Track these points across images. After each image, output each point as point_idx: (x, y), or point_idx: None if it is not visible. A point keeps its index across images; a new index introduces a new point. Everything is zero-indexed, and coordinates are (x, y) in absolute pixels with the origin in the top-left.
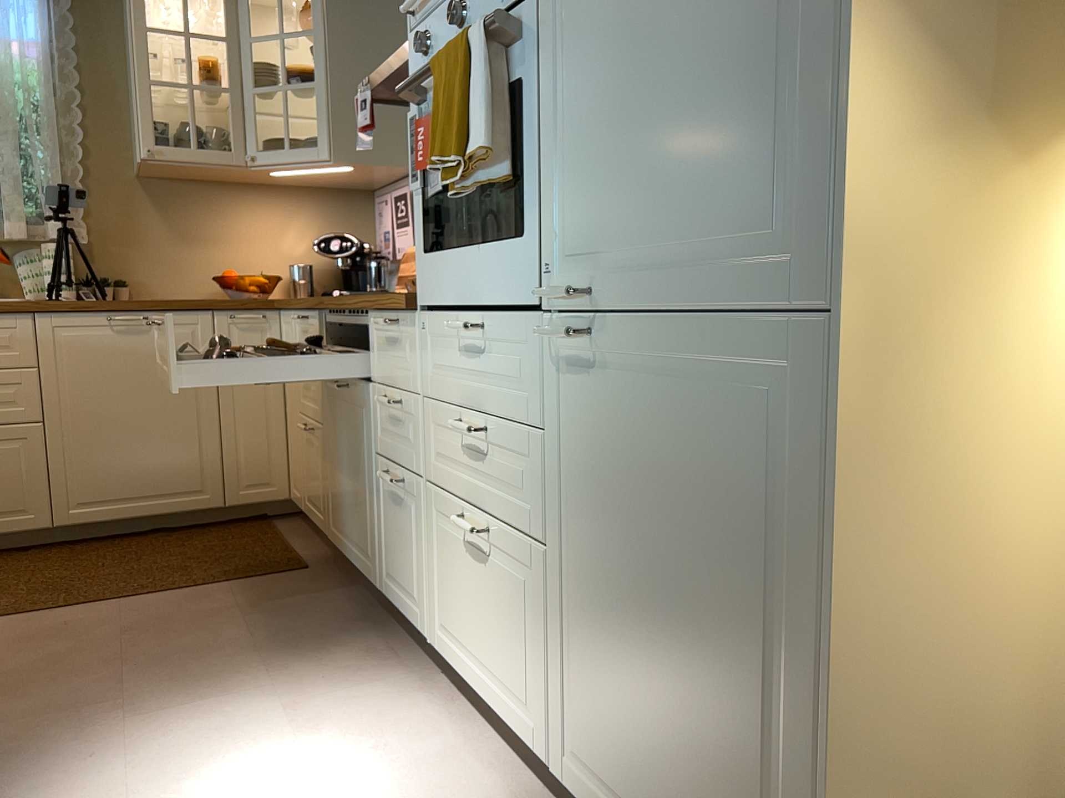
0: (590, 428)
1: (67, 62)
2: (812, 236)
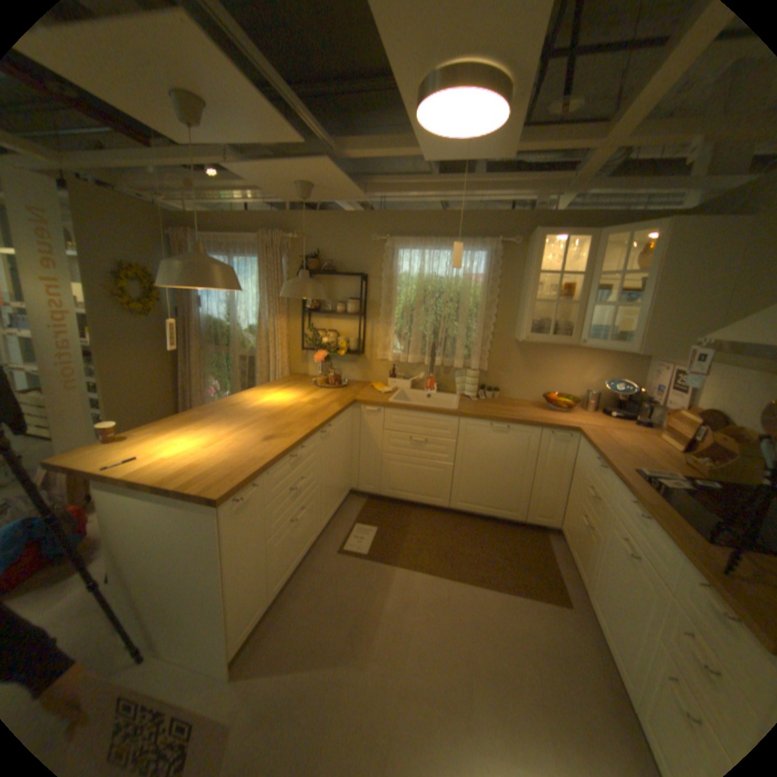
0: None
1: (494, 284)
2: None
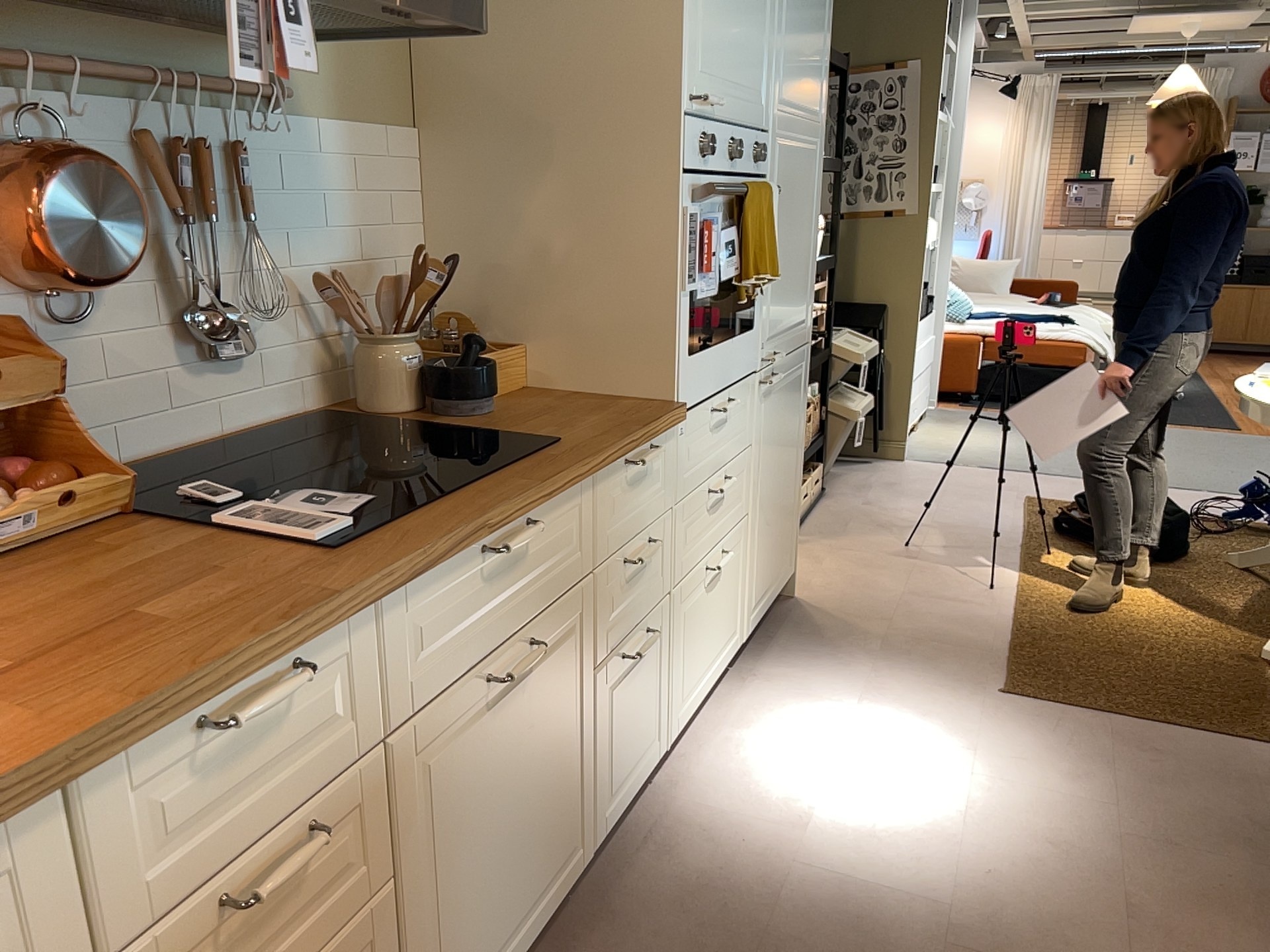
0: (768, 423)
1: None
2: (807, 318)
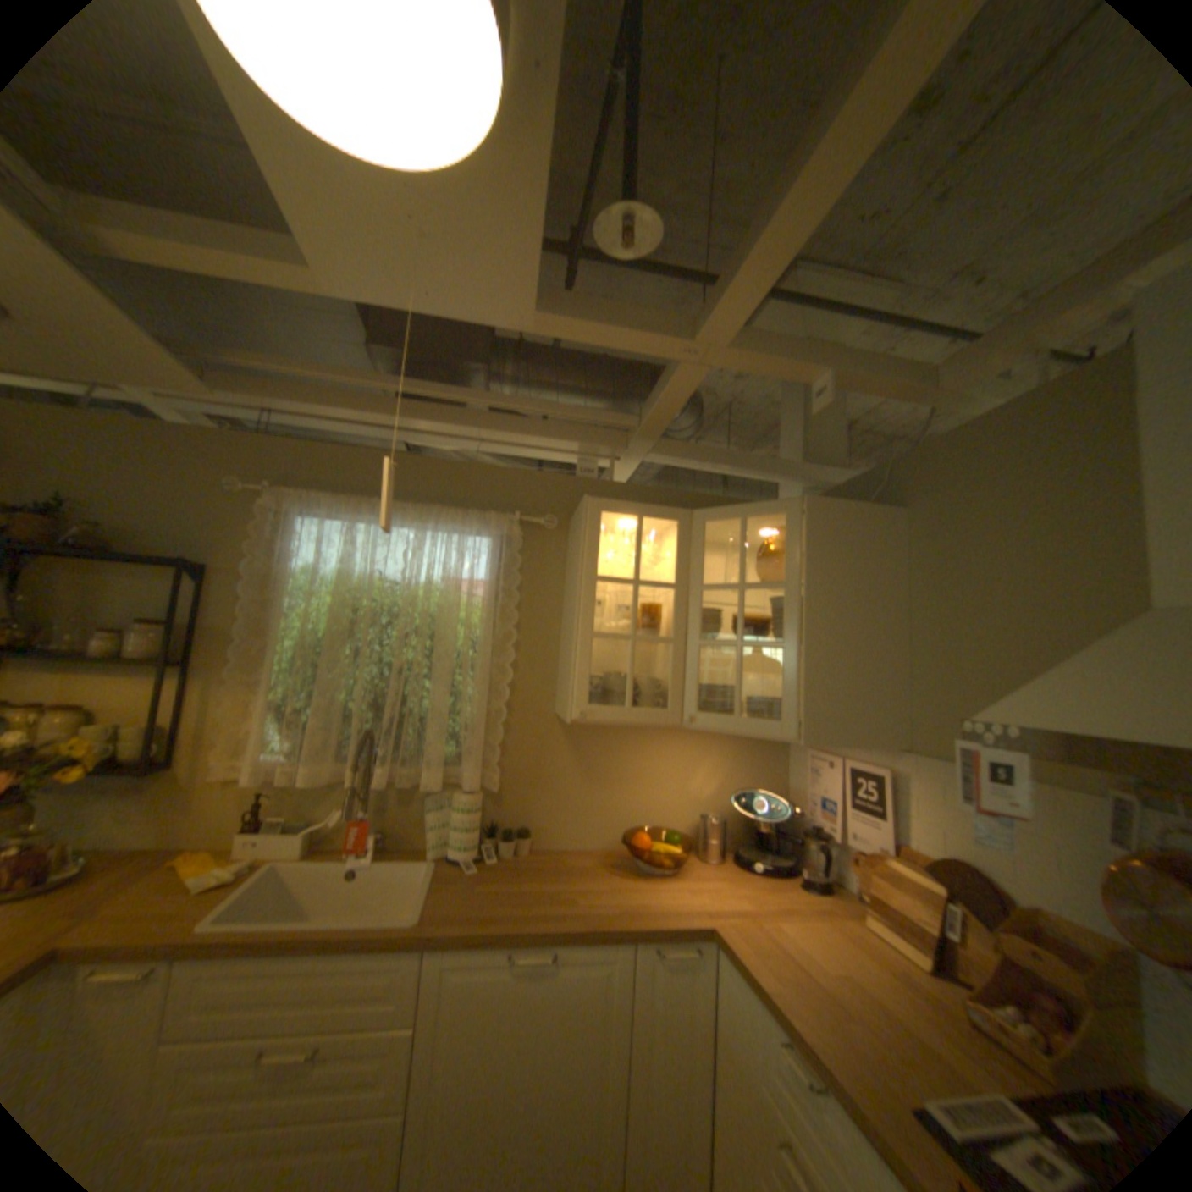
0: None
1: (511, 601)
2: None
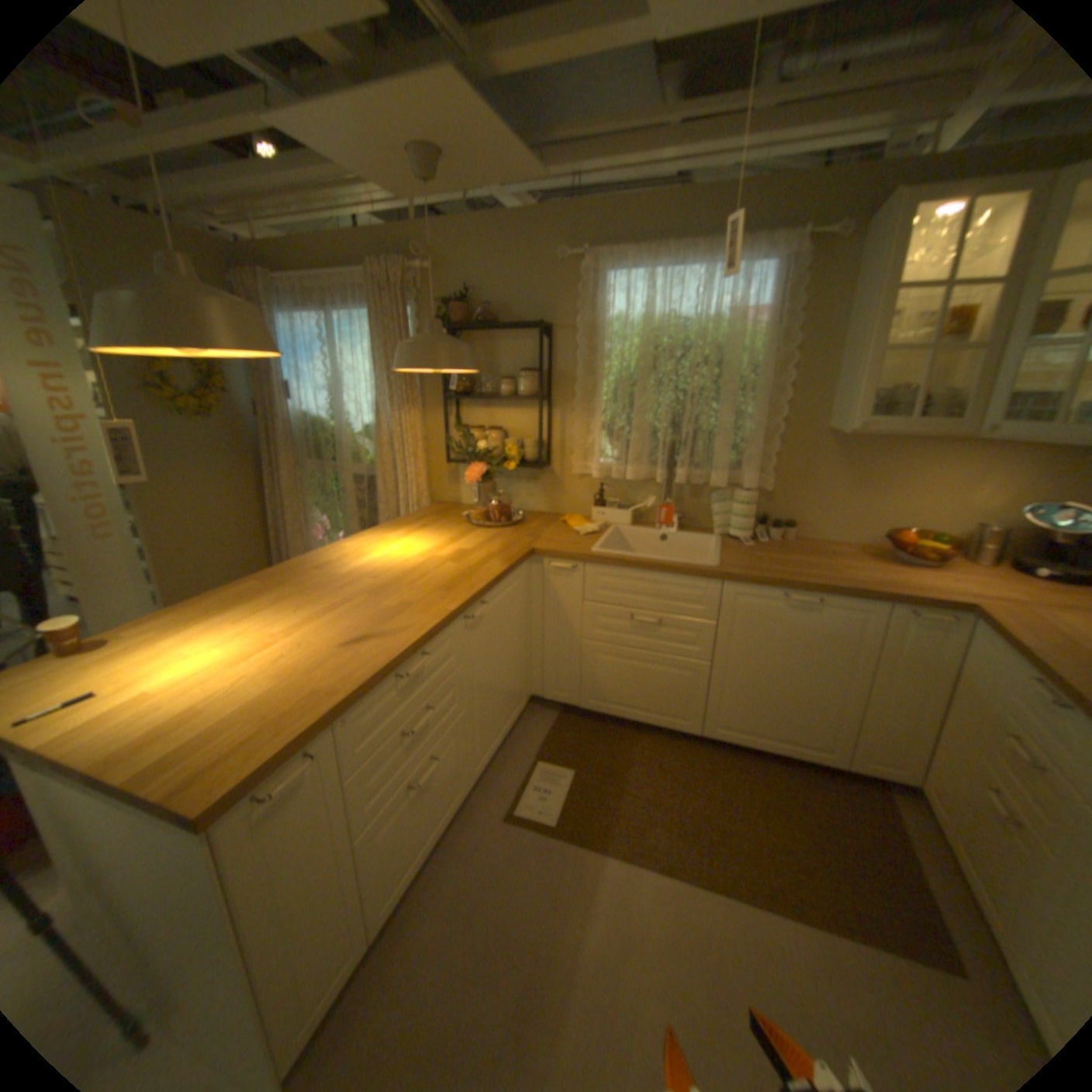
0: None
1: (794, 323)
2: None
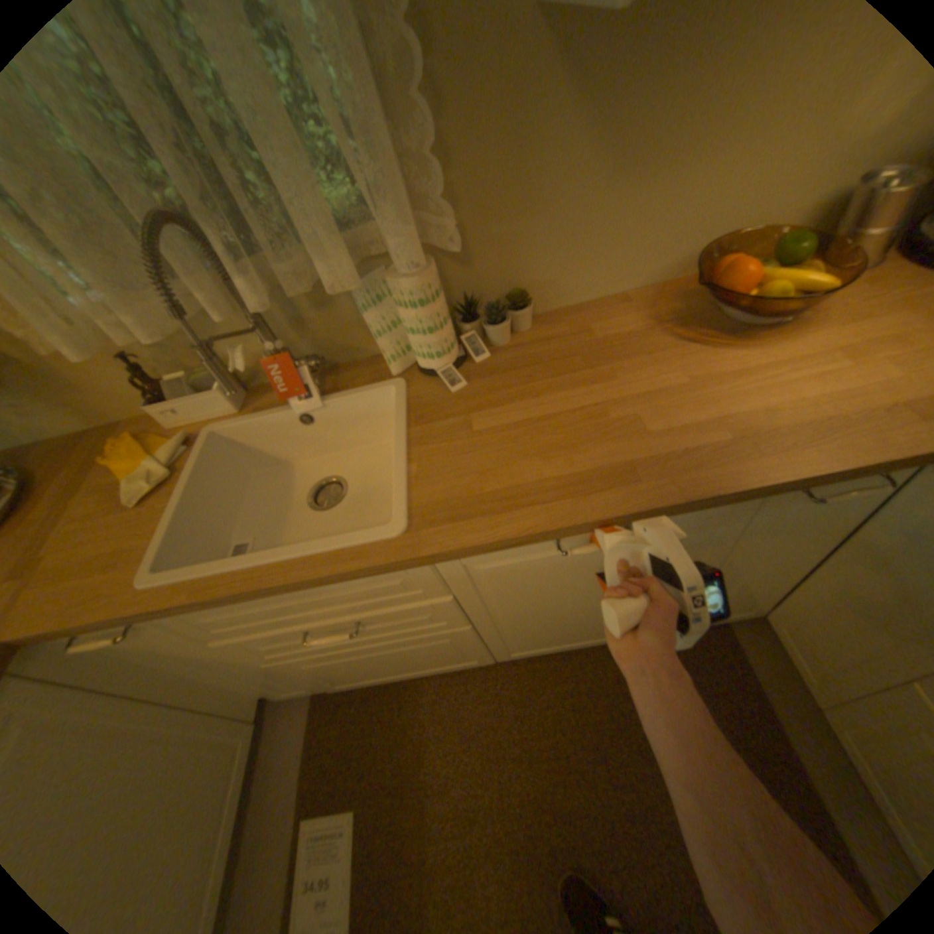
0: None
1: None
2: None
